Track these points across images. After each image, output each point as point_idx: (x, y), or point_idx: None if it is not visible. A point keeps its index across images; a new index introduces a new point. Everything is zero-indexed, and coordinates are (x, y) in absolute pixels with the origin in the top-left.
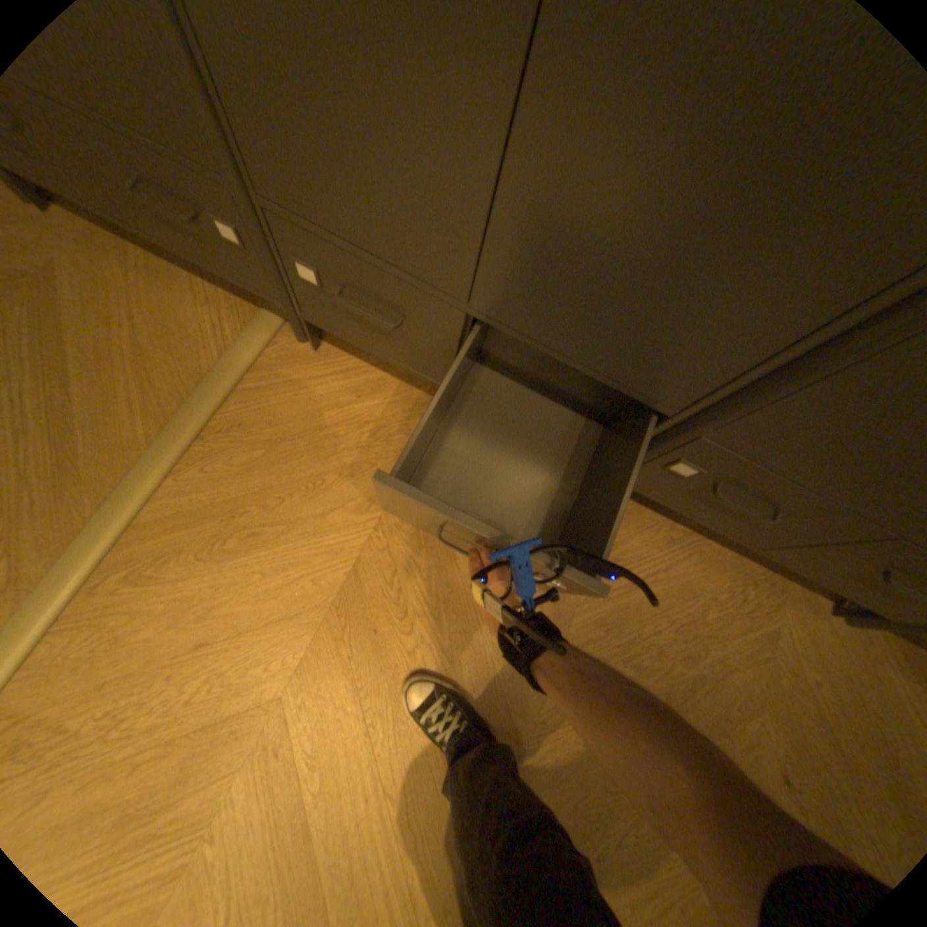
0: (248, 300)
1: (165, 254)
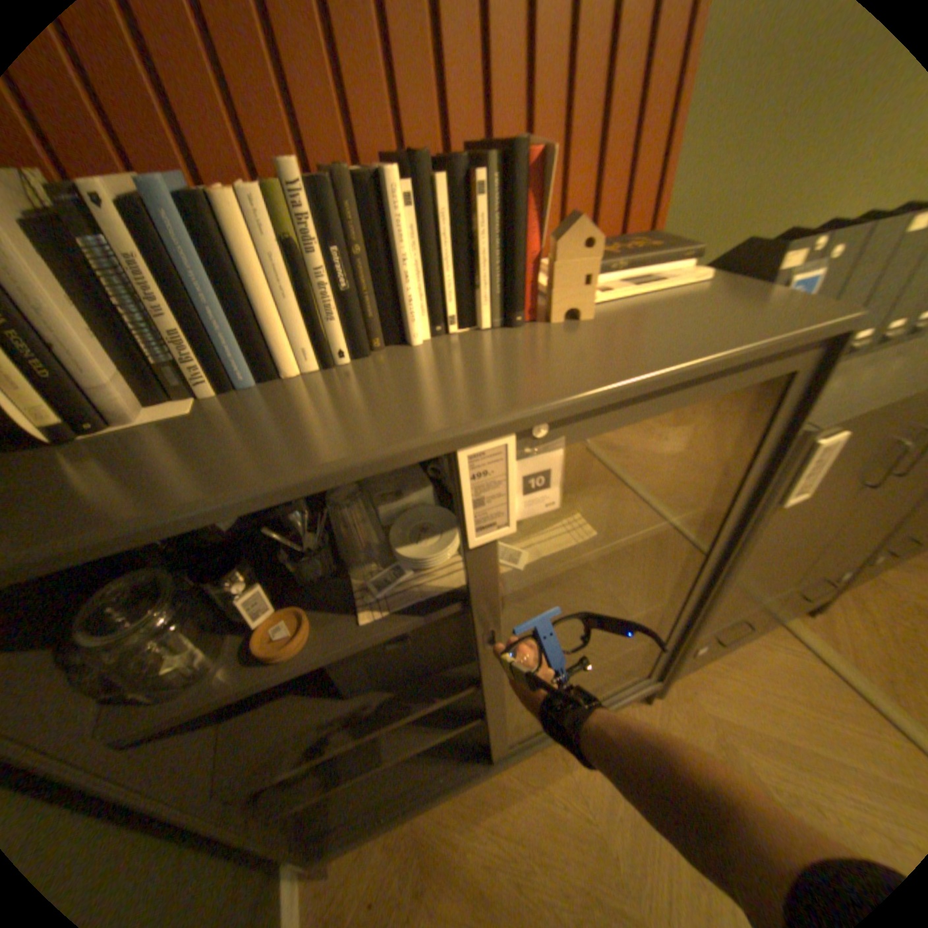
0: (774, 628)
1: (723, 652)
